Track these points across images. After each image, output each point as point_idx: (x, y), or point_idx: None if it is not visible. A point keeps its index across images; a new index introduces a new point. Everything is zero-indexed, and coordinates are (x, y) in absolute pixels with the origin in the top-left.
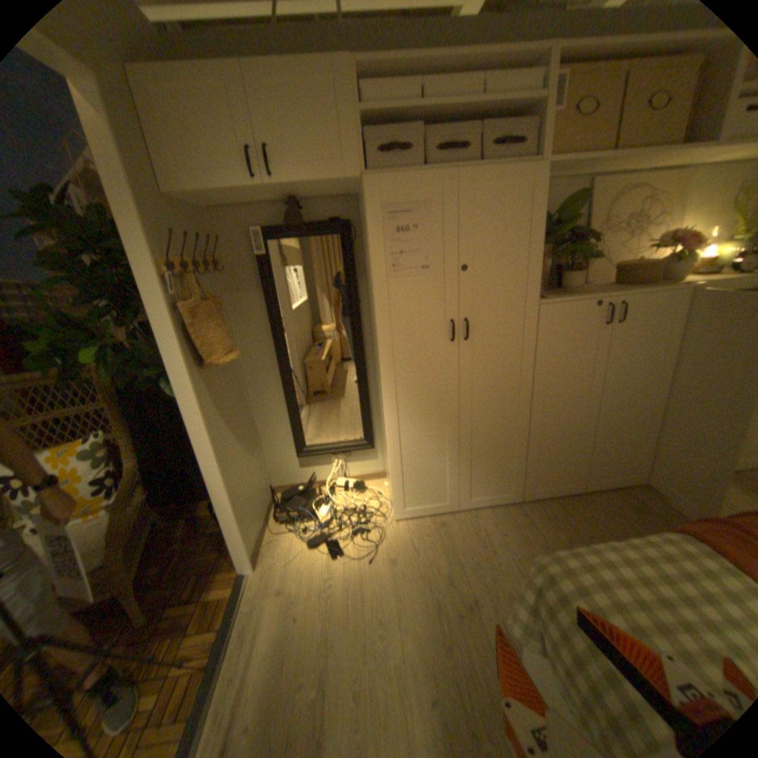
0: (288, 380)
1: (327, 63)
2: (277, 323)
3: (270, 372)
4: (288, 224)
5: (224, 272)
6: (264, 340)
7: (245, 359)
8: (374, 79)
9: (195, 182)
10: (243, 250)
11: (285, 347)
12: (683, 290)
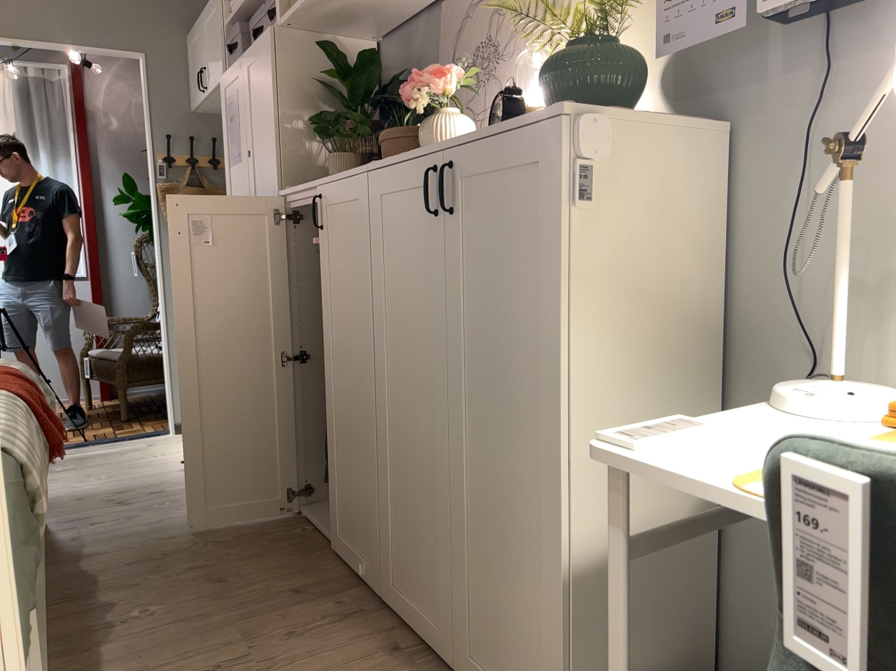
0: None
1: None
2: None
3: None
4: None
5: None
6: None
7: None
8: None
9: (195, 99)
10: None
11: None
12: (359, 174)
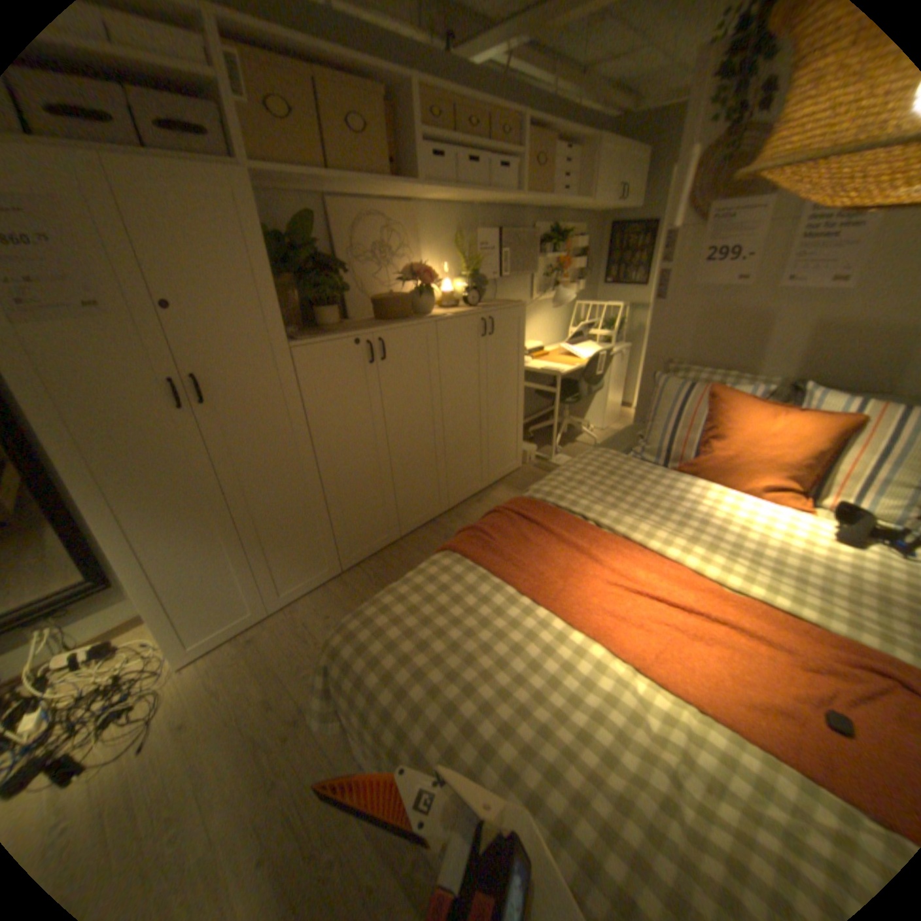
0: None
1: None
2: None
3: None
4: None
5: None
6: None
7: None
8: None
9: None
10: None
11: None
12: (428, 323)
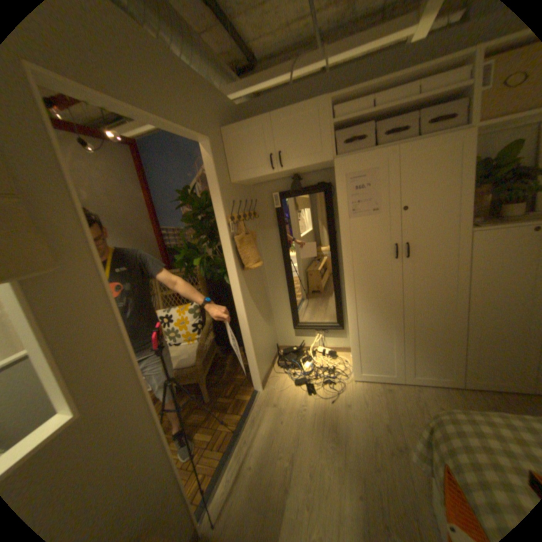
0: (289, 280)
1: (314, 102)
2: (284, 246)
3: (280, 274)
4: (293, 189)
5: (258, 218)
6: (277, 256)
7: (266, 266)
8: (343, 102)
9: (245, 175)
10: (268, 206)
11: (288, 260)
12: None
